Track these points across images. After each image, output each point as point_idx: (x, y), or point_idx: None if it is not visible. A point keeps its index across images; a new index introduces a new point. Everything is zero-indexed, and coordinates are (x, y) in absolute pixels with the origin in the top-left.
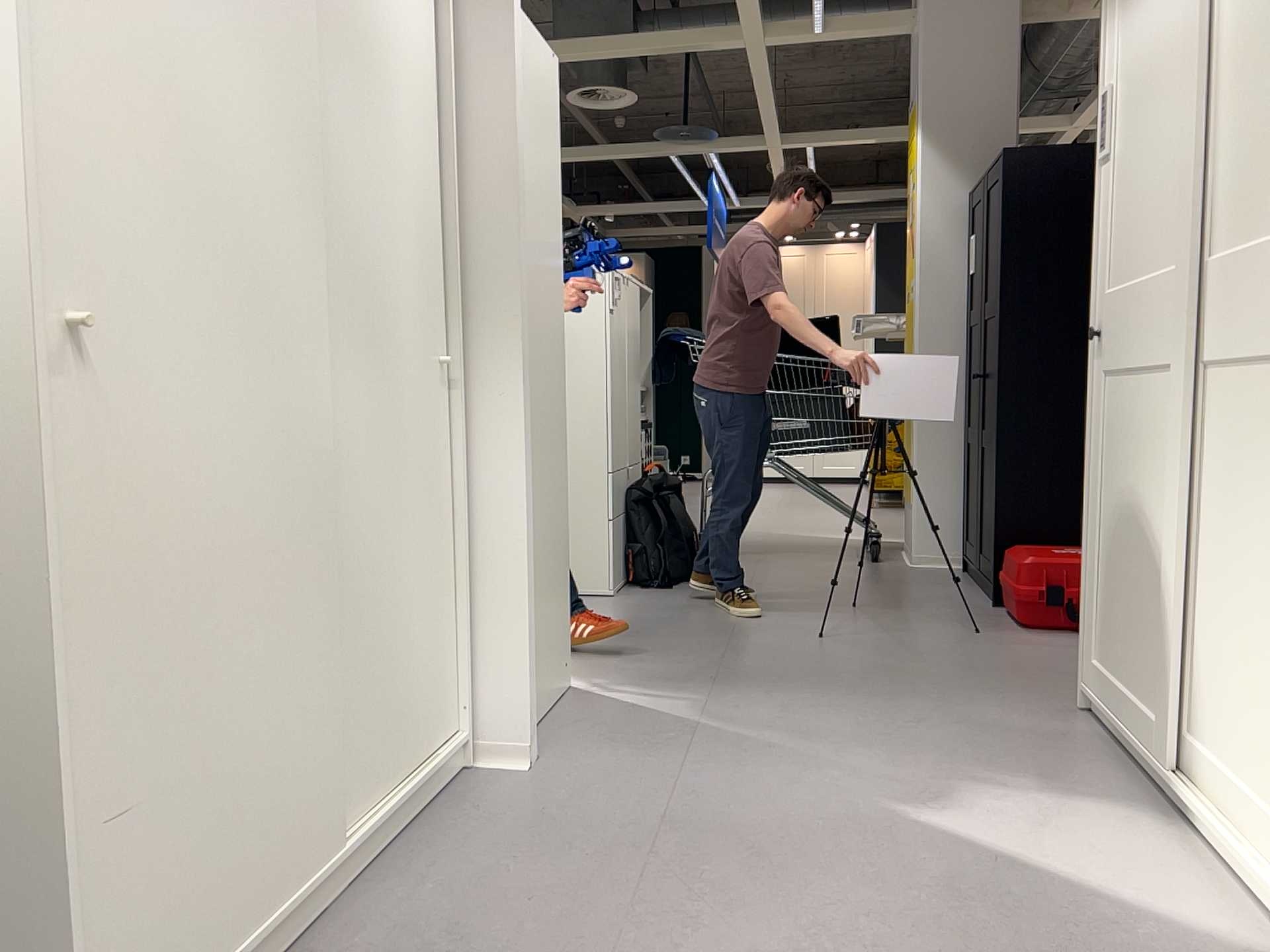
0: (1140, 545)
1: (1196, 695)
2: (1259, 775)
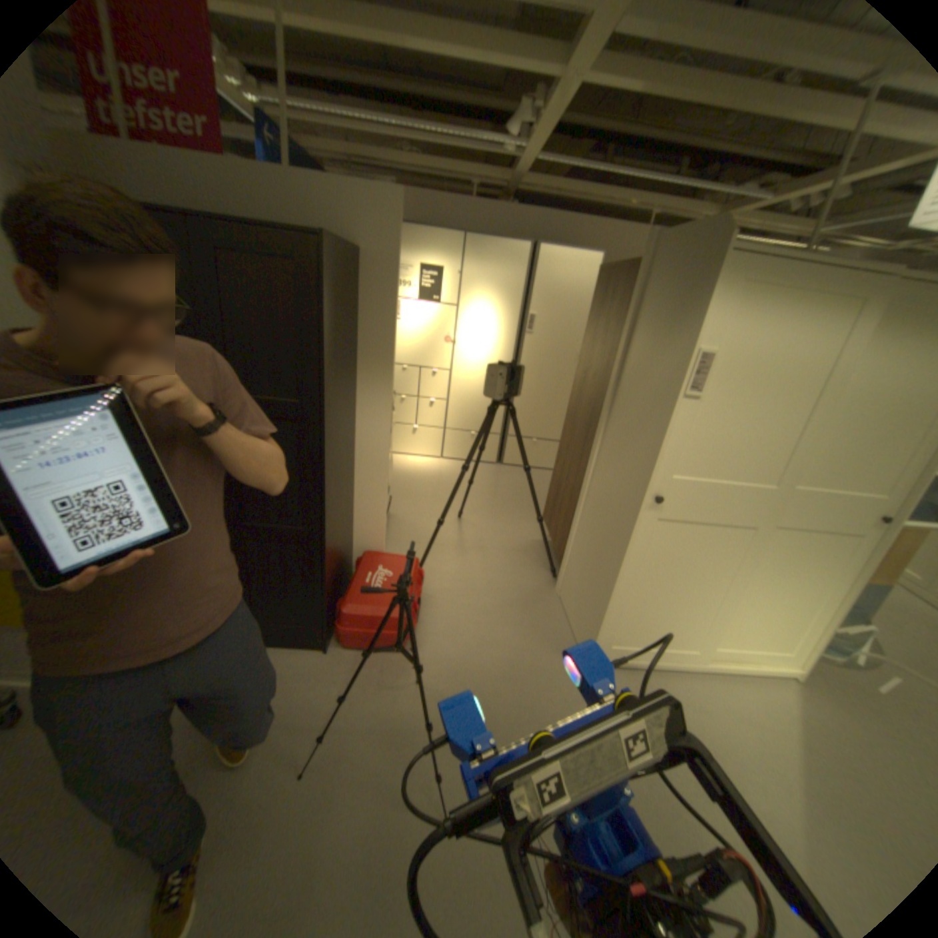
0: (704, 598)
1: (734, 638)
2: (780, 649)
